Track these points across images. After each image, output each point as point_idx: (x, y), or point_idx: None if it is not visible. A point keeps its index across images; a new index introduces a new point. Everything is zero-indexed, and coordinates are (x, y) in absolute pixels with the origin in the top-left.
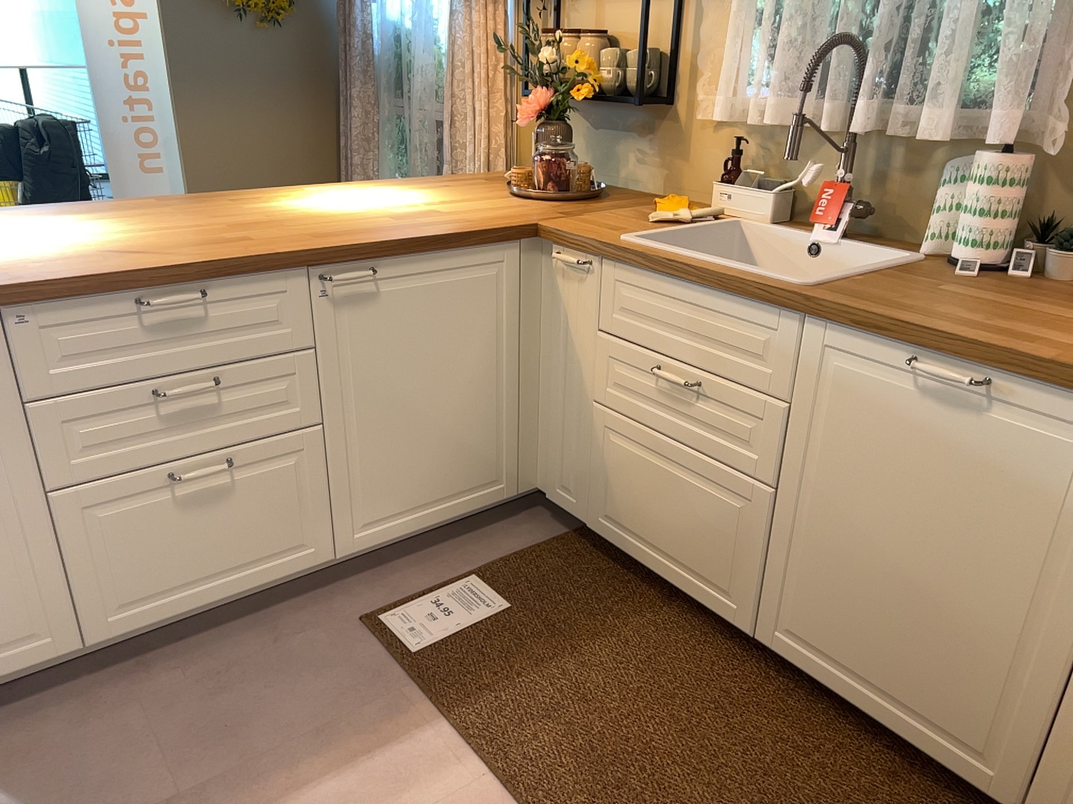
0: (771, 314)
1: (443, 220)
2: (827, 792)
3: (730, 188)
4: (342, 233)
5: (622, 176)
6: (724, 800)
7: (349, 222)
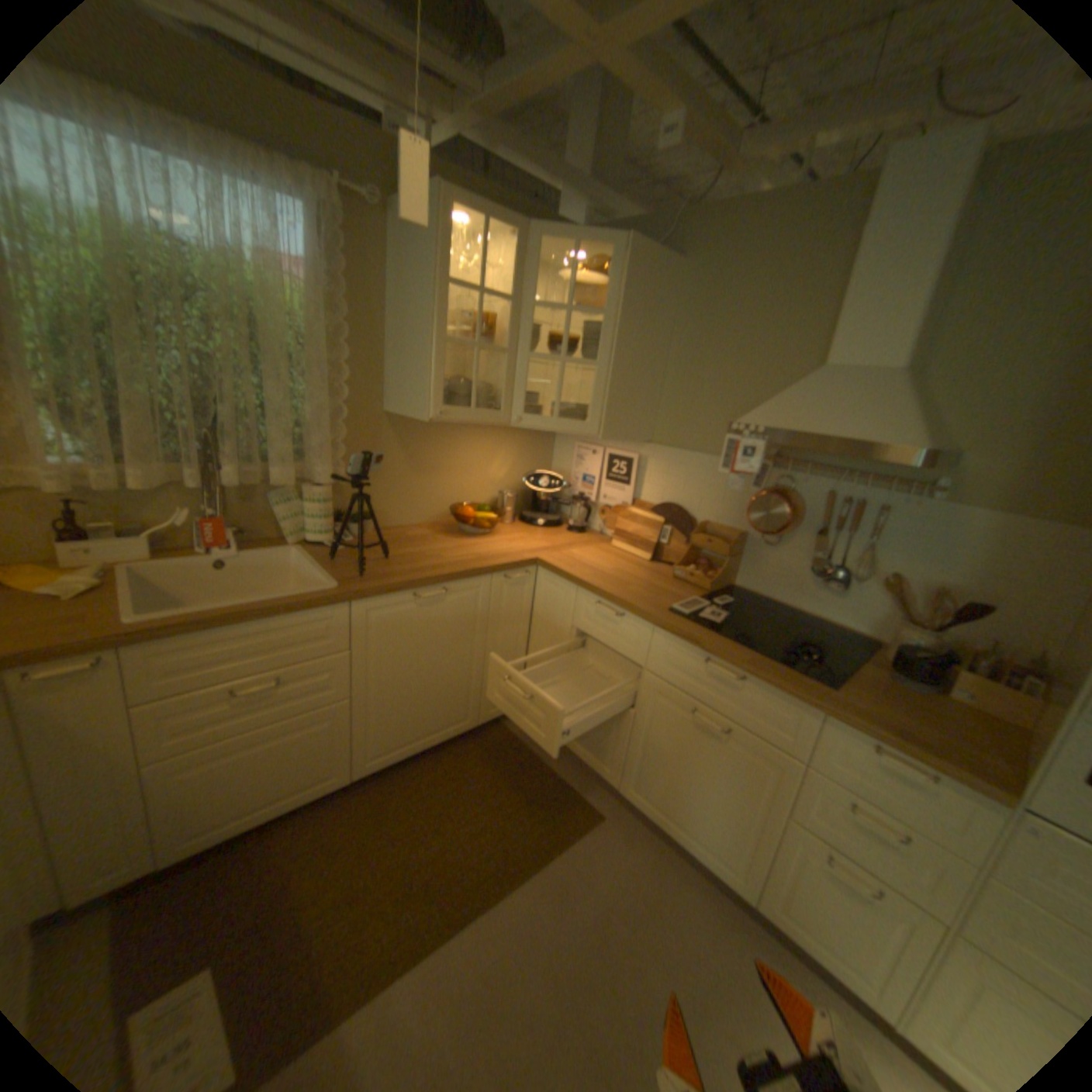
0: (327, 612)
1: None
2: (442, 791)
3: (87, 546)
4: None
5: None
6: (441, 836)
7: None
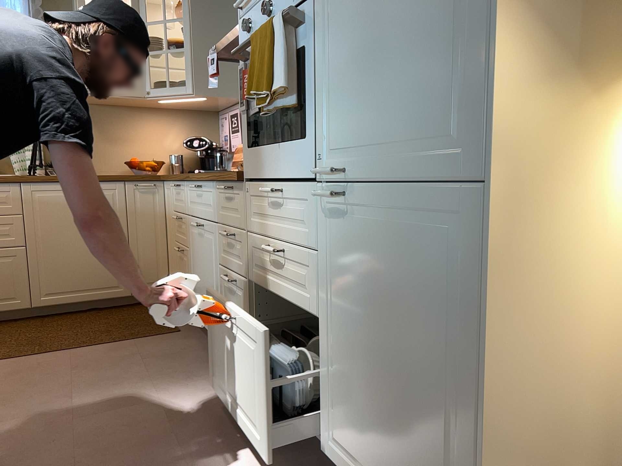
0: (6, 186)
1: None
2: (89, 320)
3: None
4: None
5: None
6: (70, 331)
7: None
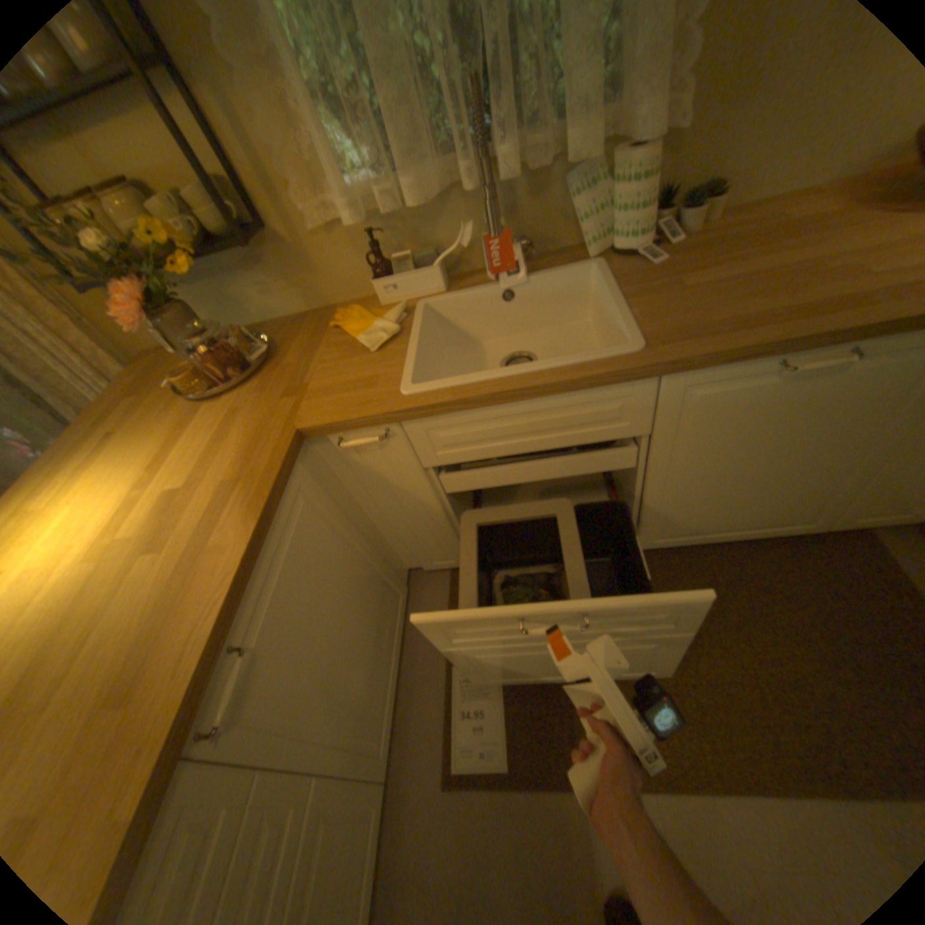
0: (625, 385)
1: (205, 503)
2: (748, 596)
3: (392, 277)
4: (136, 650)
5: (253, 311)
6: (734, 656)
7: (105, 611)
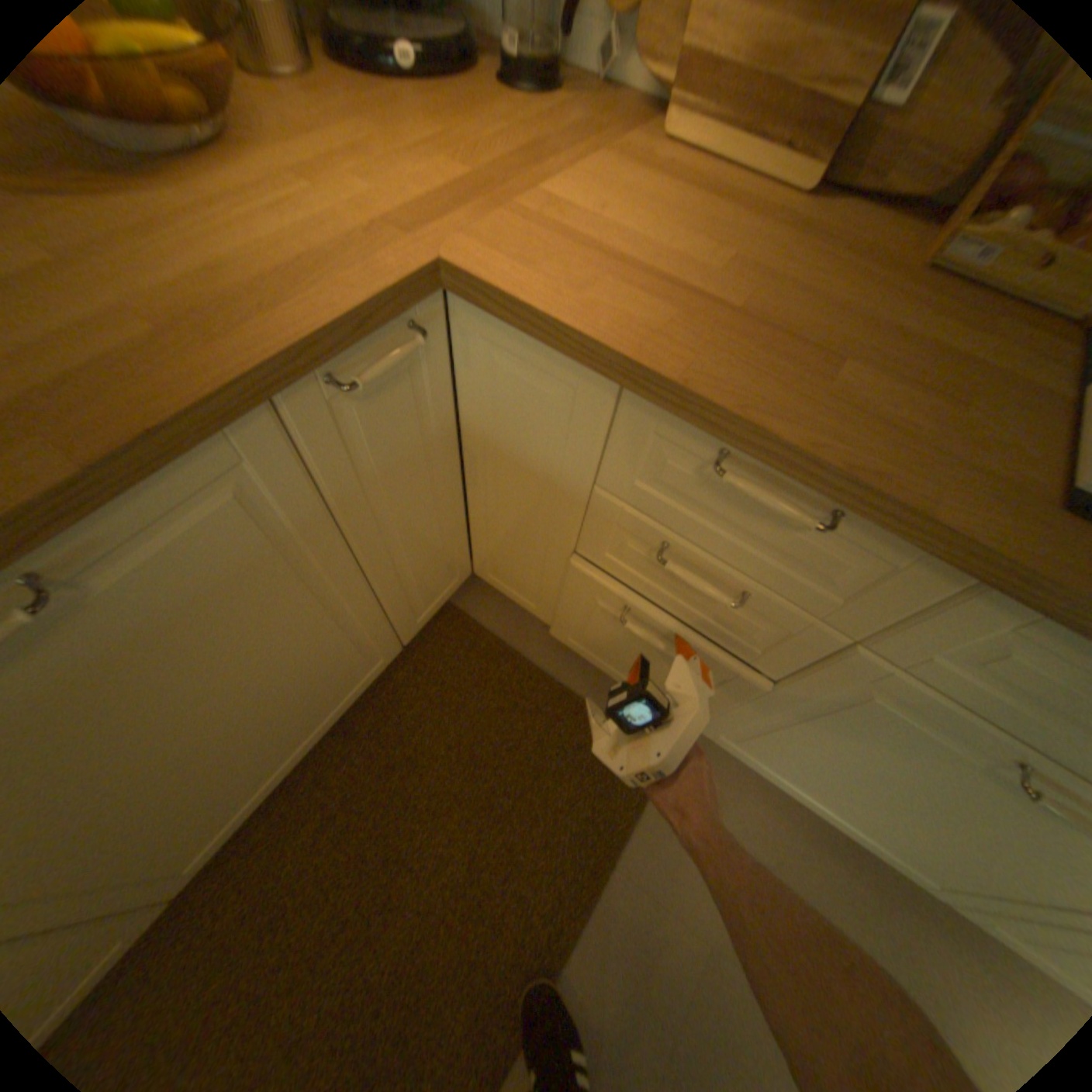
0: None
1: None
2: (375, 798)
3: None
4: None
5: None
6: (400, 906)
7: None
